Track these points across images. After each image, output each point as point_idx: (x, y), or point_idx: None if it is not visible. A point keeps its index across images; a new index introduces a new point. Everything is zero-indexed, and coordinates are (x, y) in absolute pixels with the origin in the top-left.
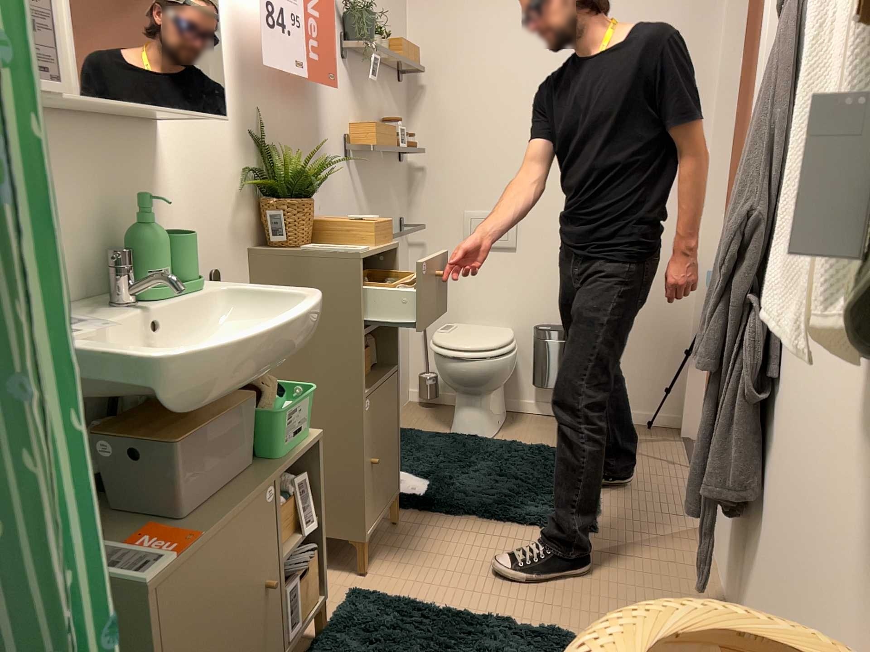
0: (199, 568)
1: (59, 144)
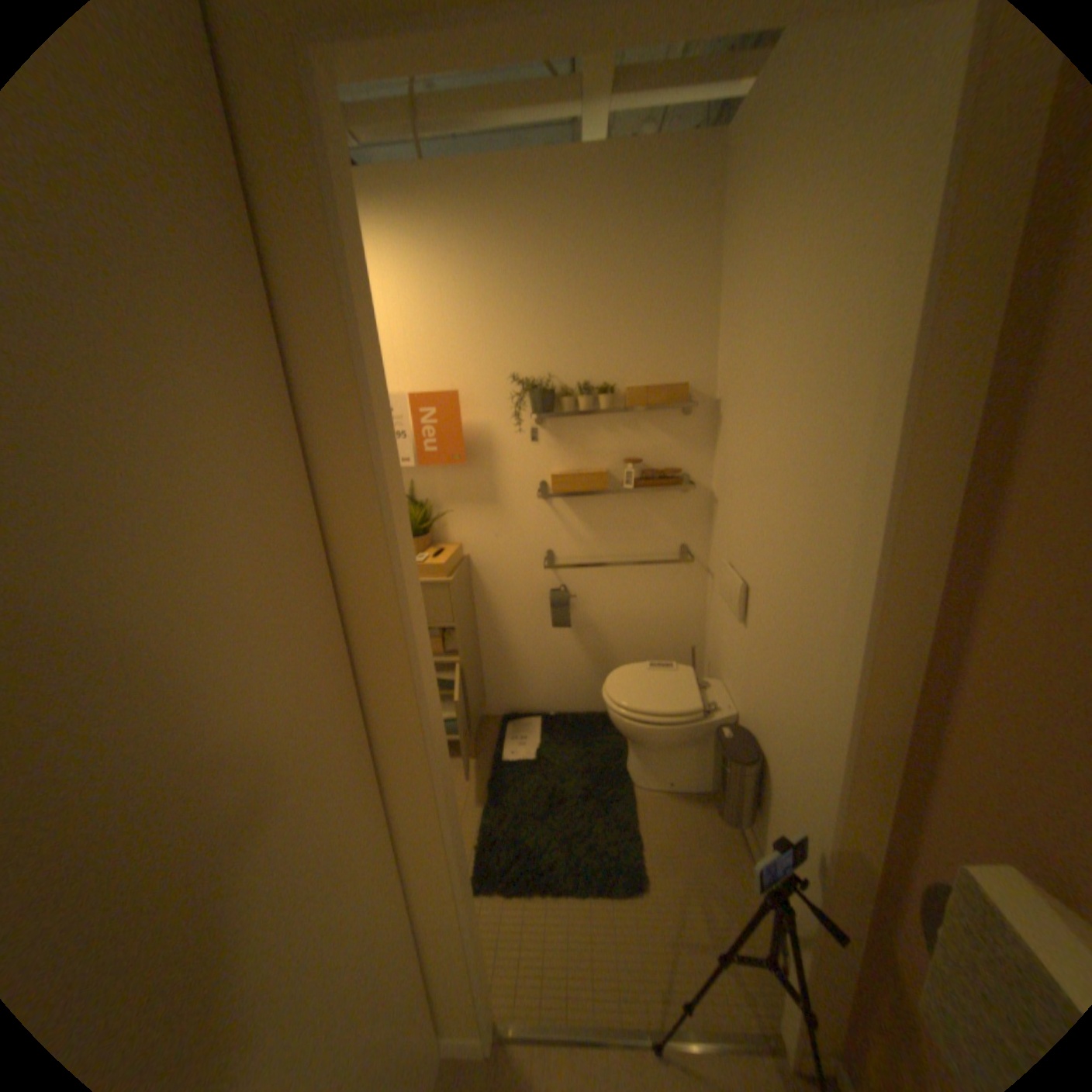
0: None
1: None
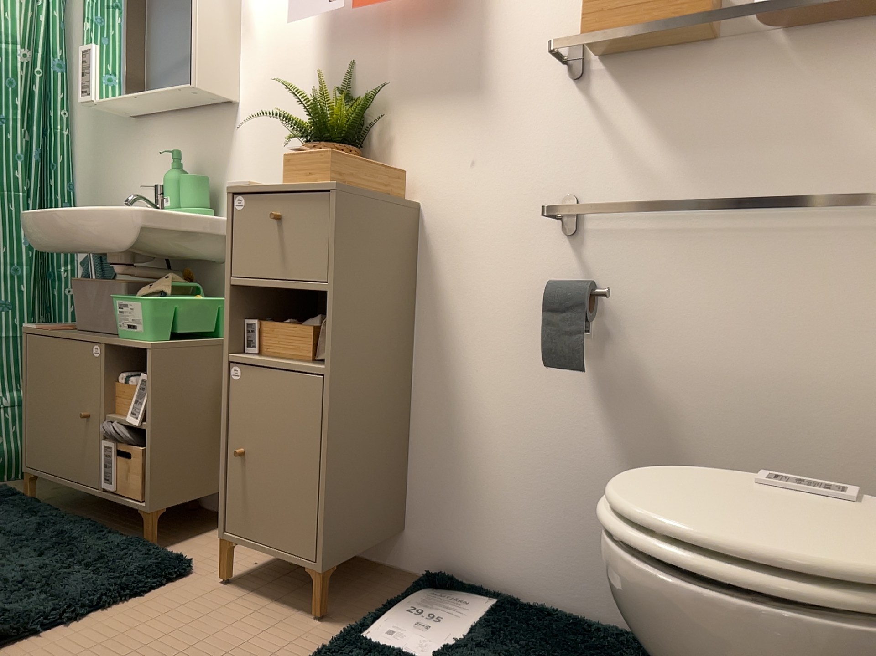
0: (40, 350)
1: (168, 128)
